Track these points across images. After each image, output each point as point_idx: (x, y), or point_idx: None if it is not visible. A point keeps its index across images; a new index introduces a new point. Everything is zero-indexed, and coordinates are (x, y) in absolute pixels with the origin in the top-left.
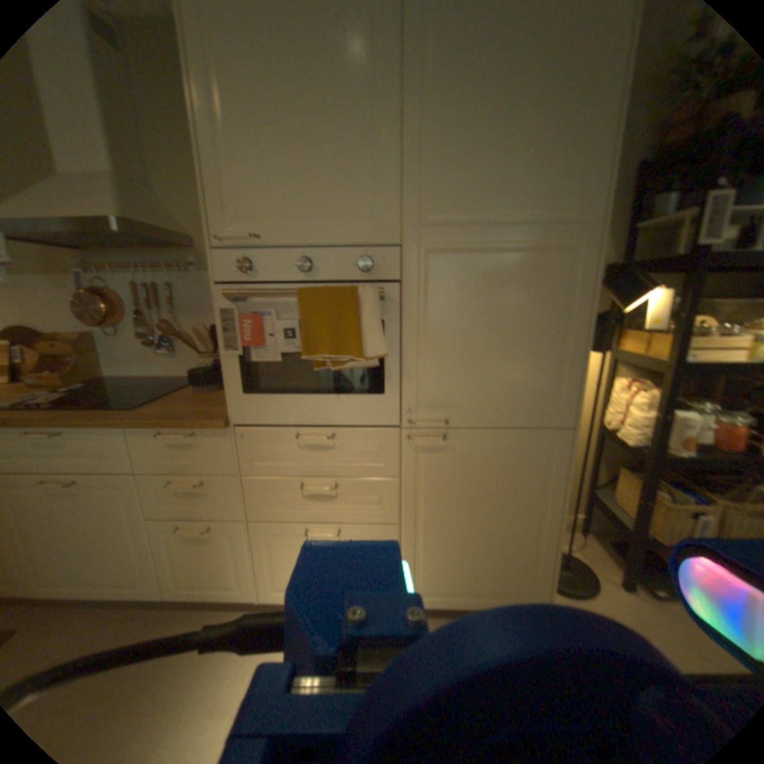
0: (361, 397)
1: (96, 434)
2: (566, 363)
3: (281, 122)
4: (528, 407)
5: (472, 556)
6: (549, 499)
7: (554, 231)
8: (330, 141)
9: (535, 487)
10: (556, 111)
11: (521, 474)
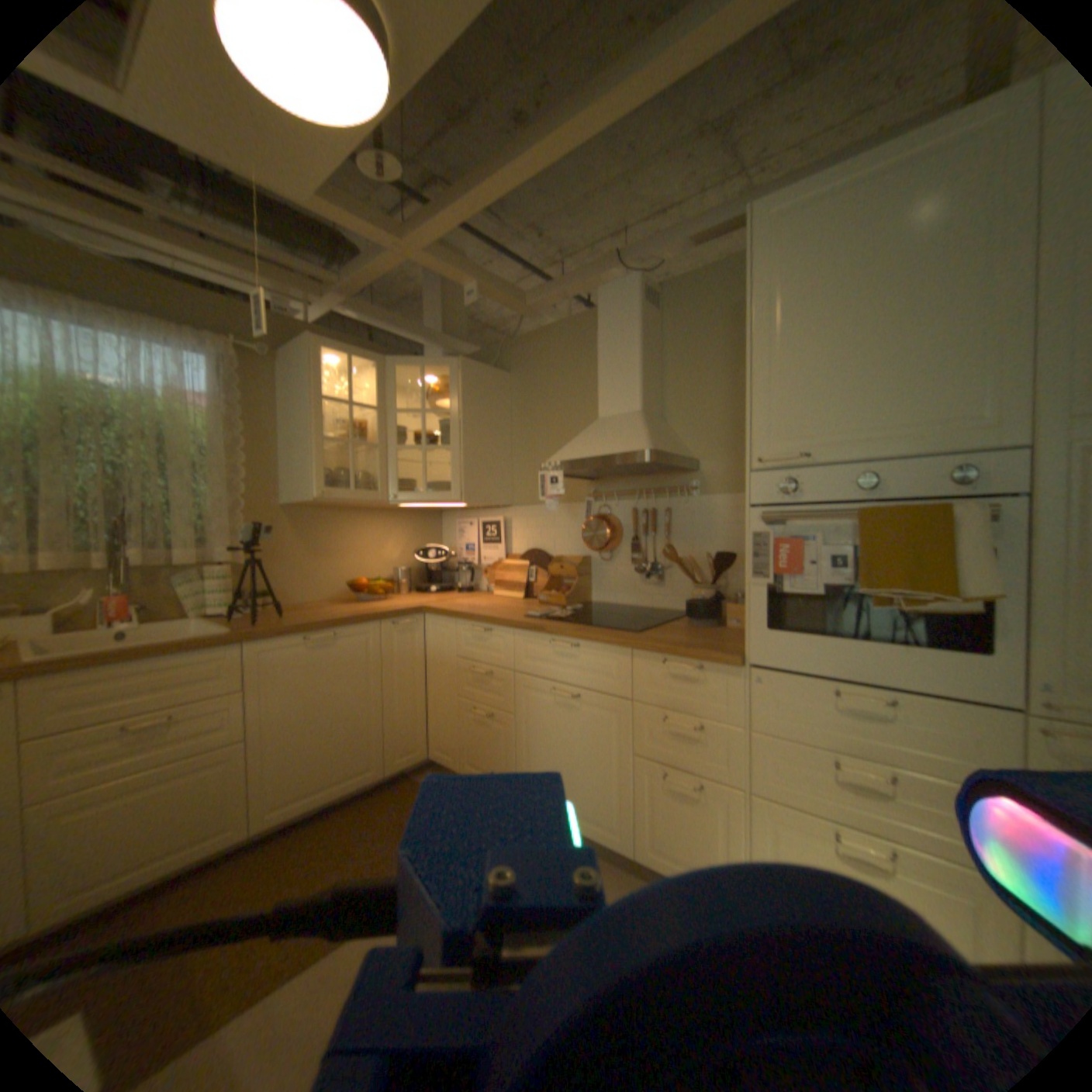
0: (947, 654)
1: (606, 651)
2: None
3: (848, 336)
4: None
5: None
6: None
7: None
8: (913, 341)
9: None
10: None
11: None
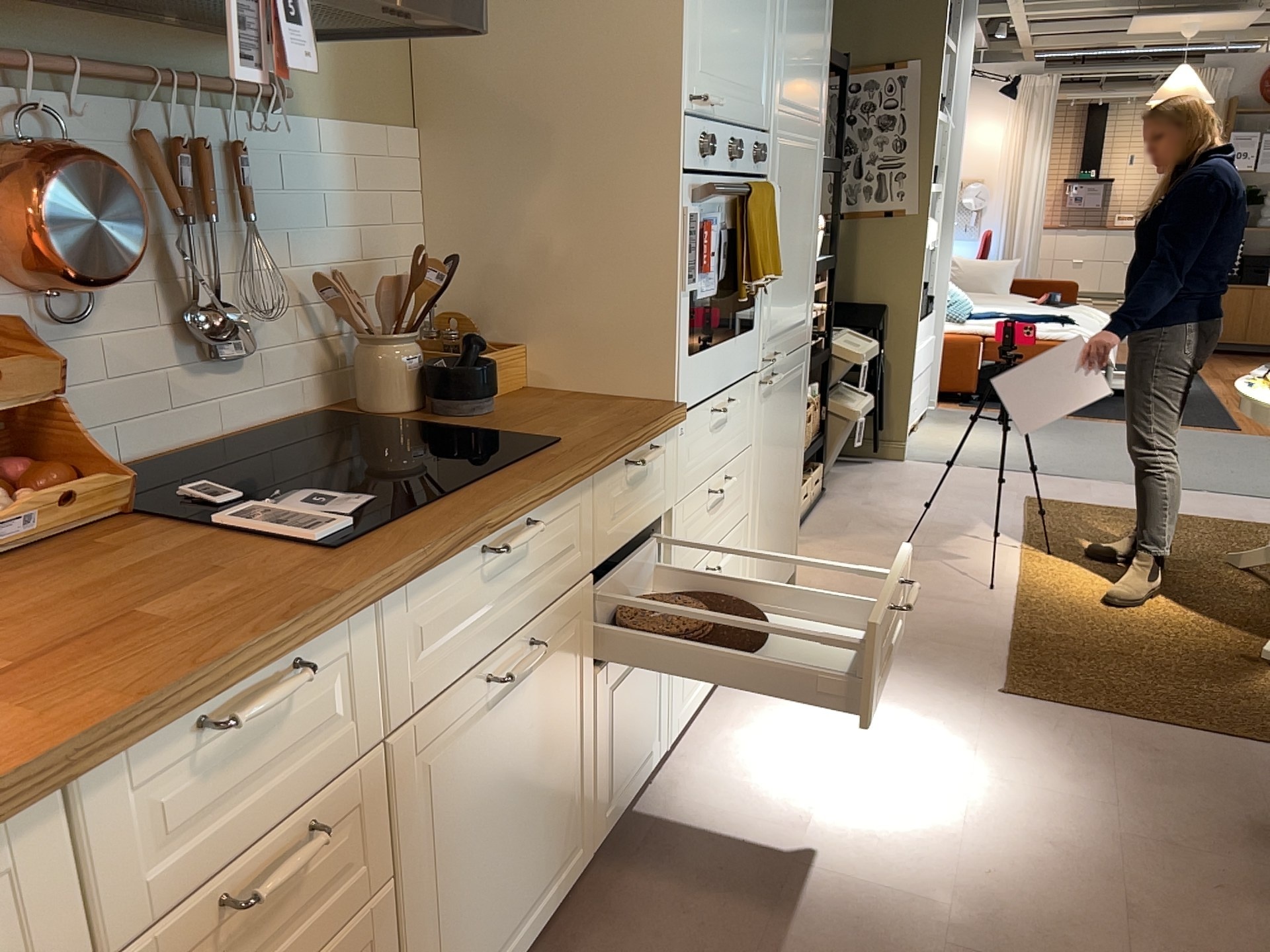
0: (744, 336)
1: (568, 497)
2: (808, 272)
3: None
4: (797, 324)
5: (774, 524)
6: (799, 427)
7: (811, 135)
8: None
9: (796, 416)
10: (816, 21)
11: (793, 404)
